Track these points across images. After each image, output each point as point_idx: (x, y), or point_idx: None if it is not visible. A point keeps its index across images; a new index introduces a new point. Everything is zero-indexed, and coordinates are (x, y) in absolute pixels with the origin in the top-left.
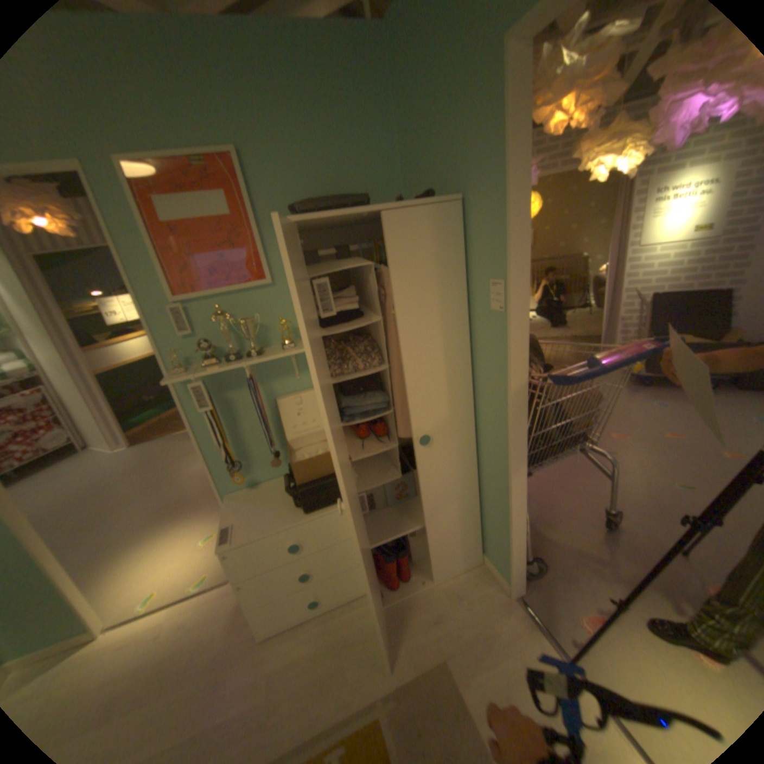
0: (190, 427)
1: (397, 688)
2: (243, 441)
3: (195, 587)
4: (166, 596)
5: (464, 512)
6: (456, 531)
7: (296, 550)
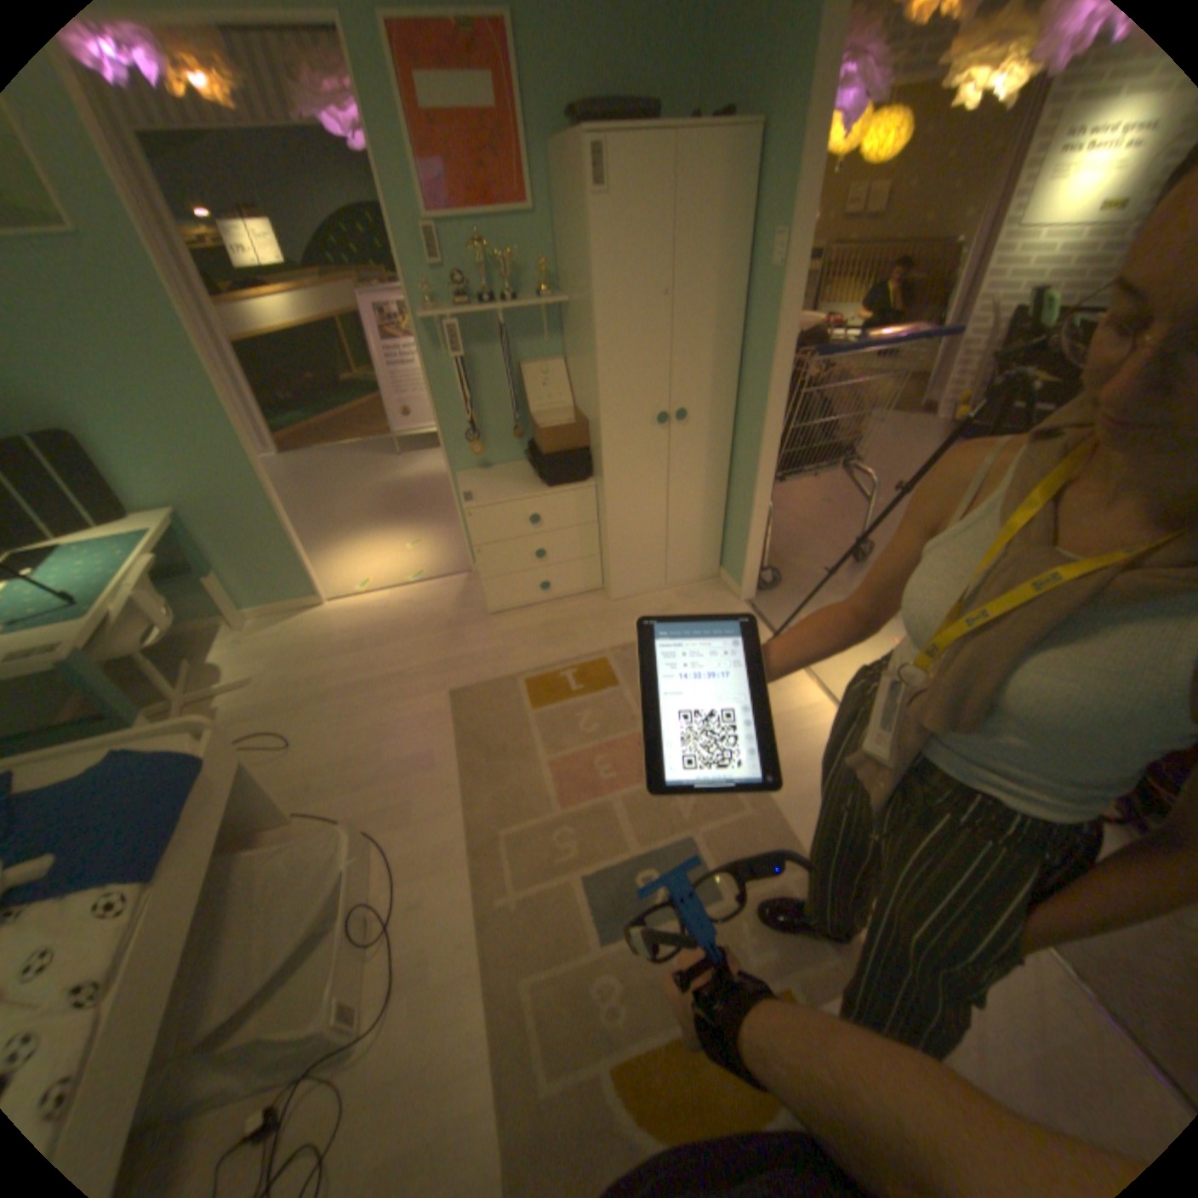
0: (428, 384)
1: (622, 644)
2: (479, 411)
3: (413, 577)
4: (384, 582)
5: (707, 511)
6: (695, 531)
7: (536, 522)
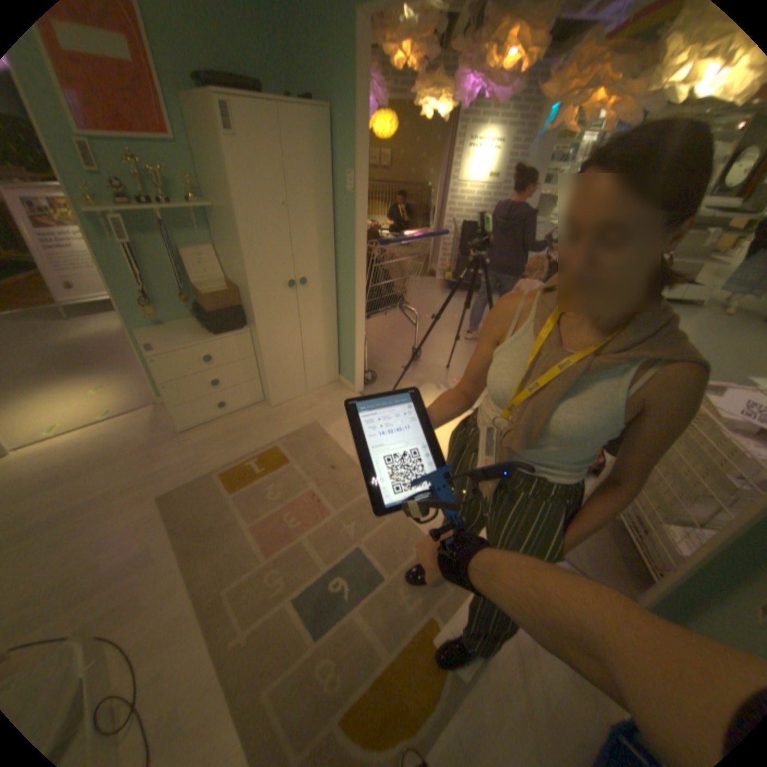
0: (97, 262)
1: (286, 434)
2: (147, 283)
3: (101, 416)
4: (72, 424)
5: (327, 340)
6: (321, 354)
7: (209, 360)
